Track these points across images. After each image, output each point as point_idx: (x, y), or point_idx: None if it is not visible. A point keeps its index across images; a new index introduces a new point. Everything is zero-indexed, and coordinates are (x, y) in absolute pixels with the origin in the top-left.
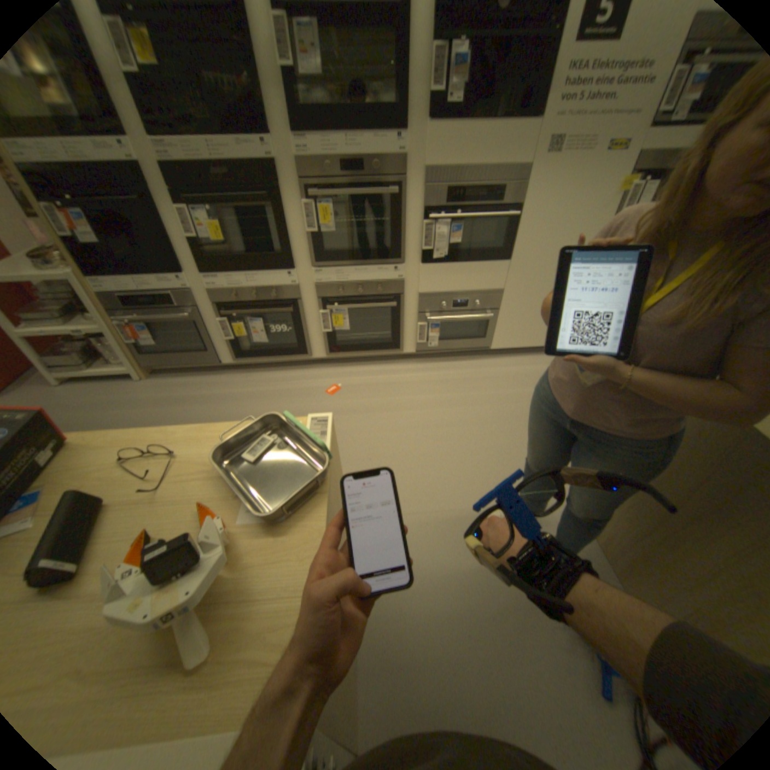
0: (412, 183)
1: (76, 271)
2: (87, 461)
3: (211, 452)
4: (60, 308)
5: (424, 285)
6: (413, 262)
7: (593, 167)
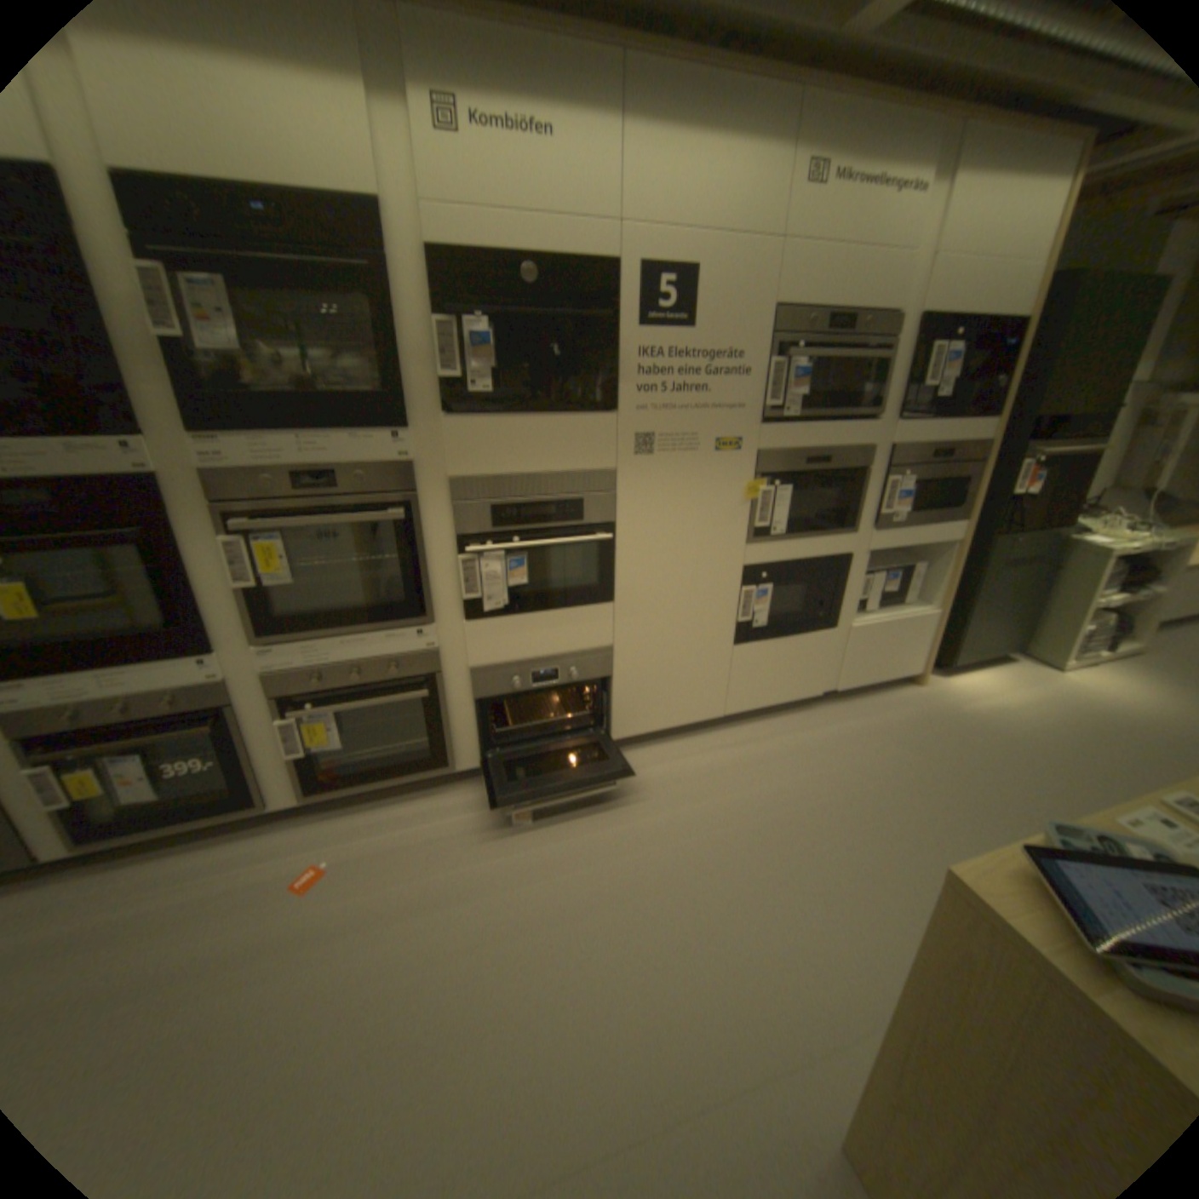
0: (431, 502)
1: None
2: None
3: None
4: None
5: (477, 654)
6: (452, 620)
7: (702, 472)
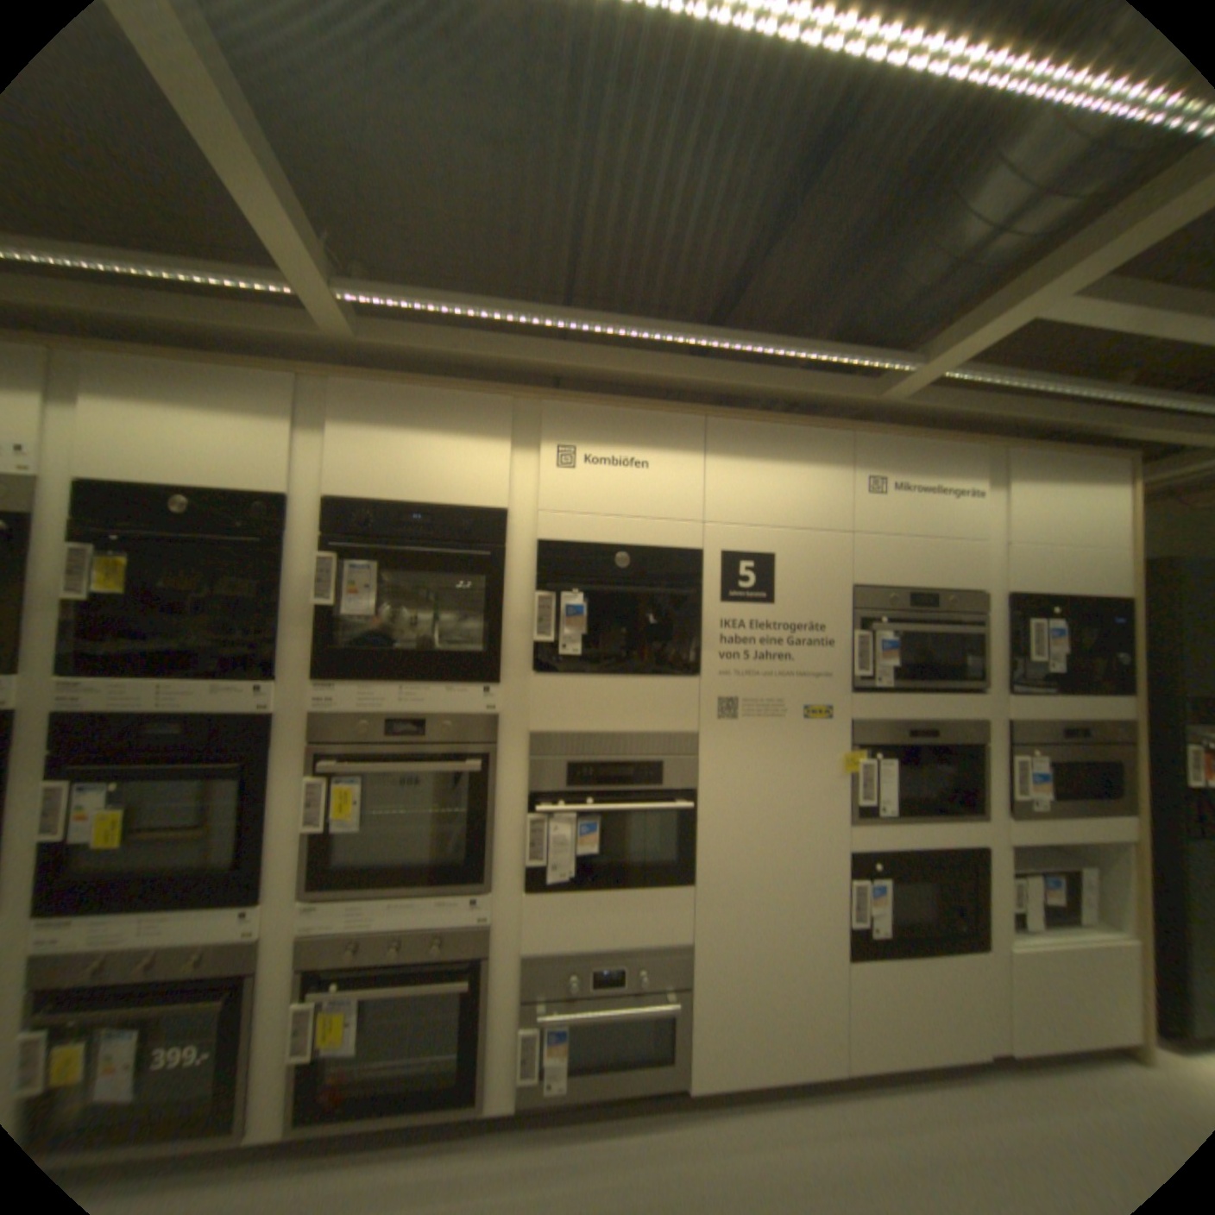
0: (509, 755)
1: None
2: None
3: None
4: None
5: (532, 938)
6: (511, 891)
7: (793, 740)
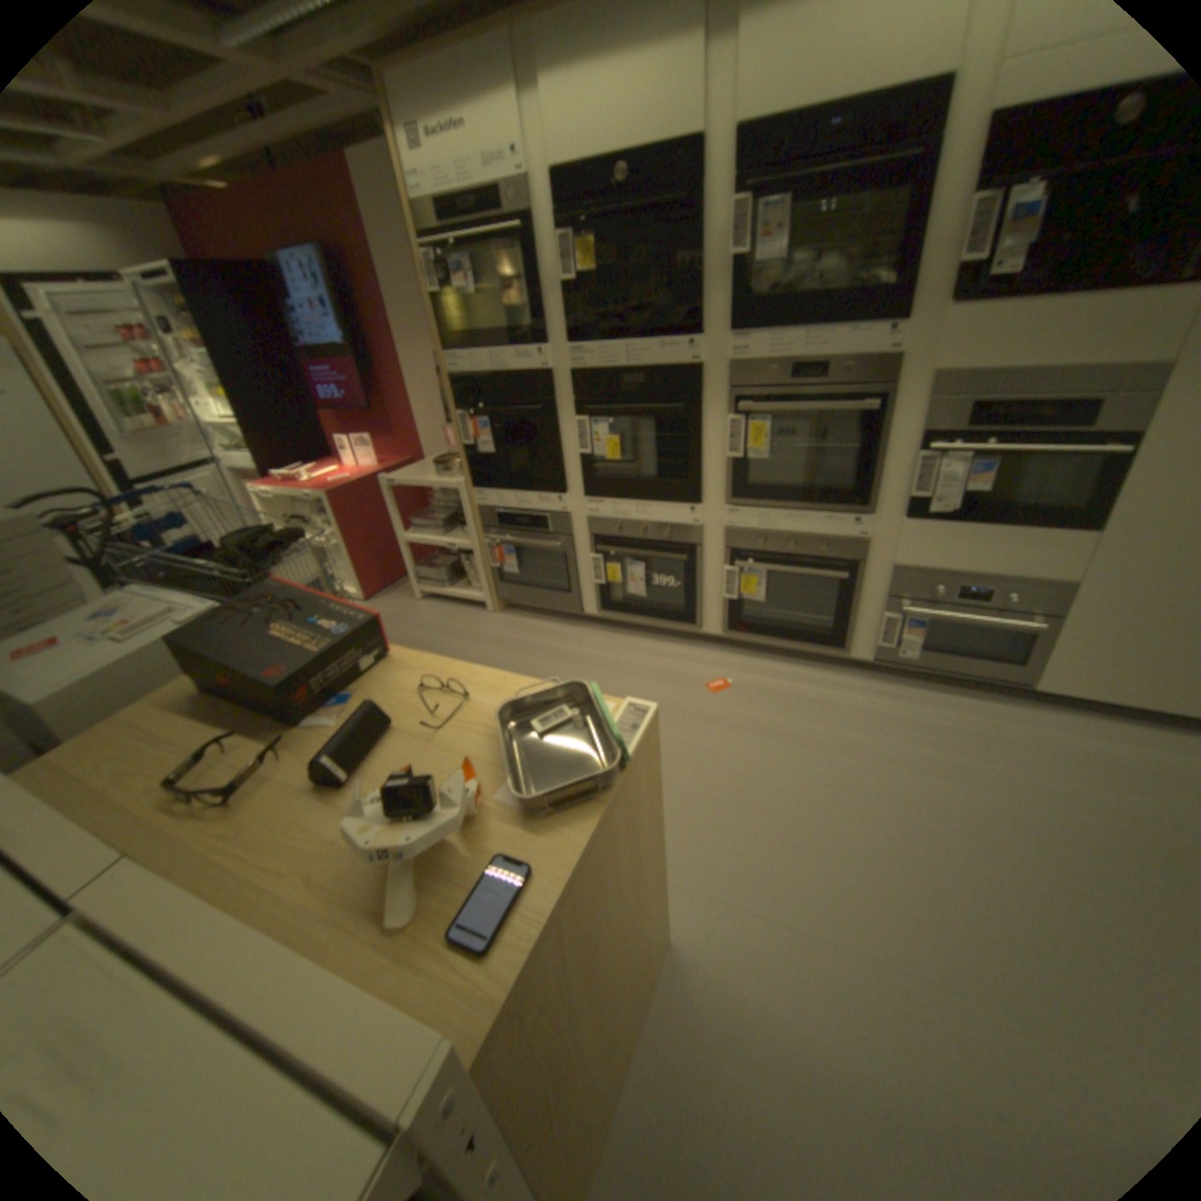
0: (909, 394)
1: (468, 481)
2: (398, 678)
3: (506, 708)
4: (446, 518)
5: (907, 552)
6: (892, 514)
7: None
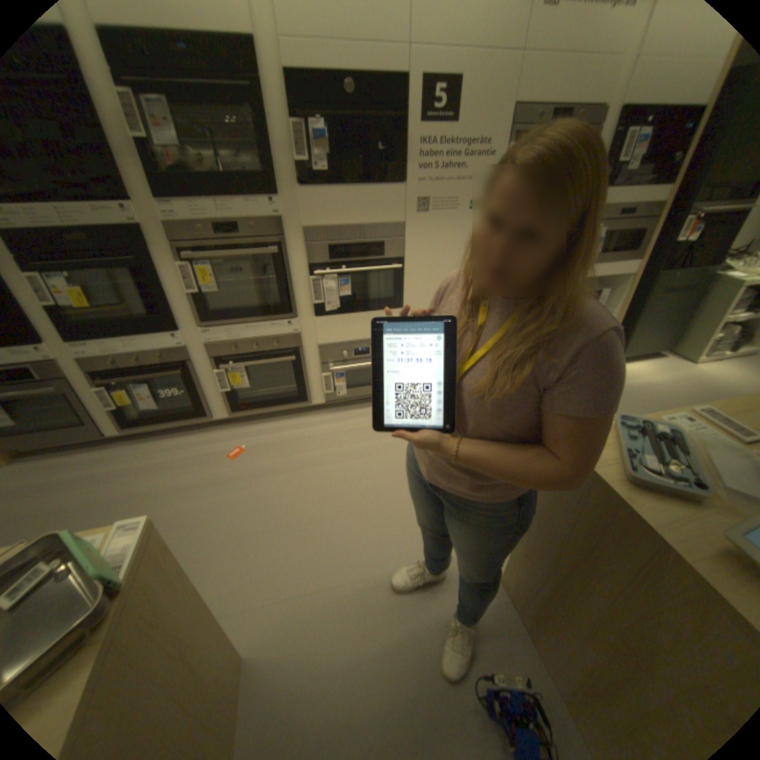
0: (292, 242)
1: None
2: None
3: None
4: None
5: (322, 337)
6: (307, 316)
7: (460, 224)
